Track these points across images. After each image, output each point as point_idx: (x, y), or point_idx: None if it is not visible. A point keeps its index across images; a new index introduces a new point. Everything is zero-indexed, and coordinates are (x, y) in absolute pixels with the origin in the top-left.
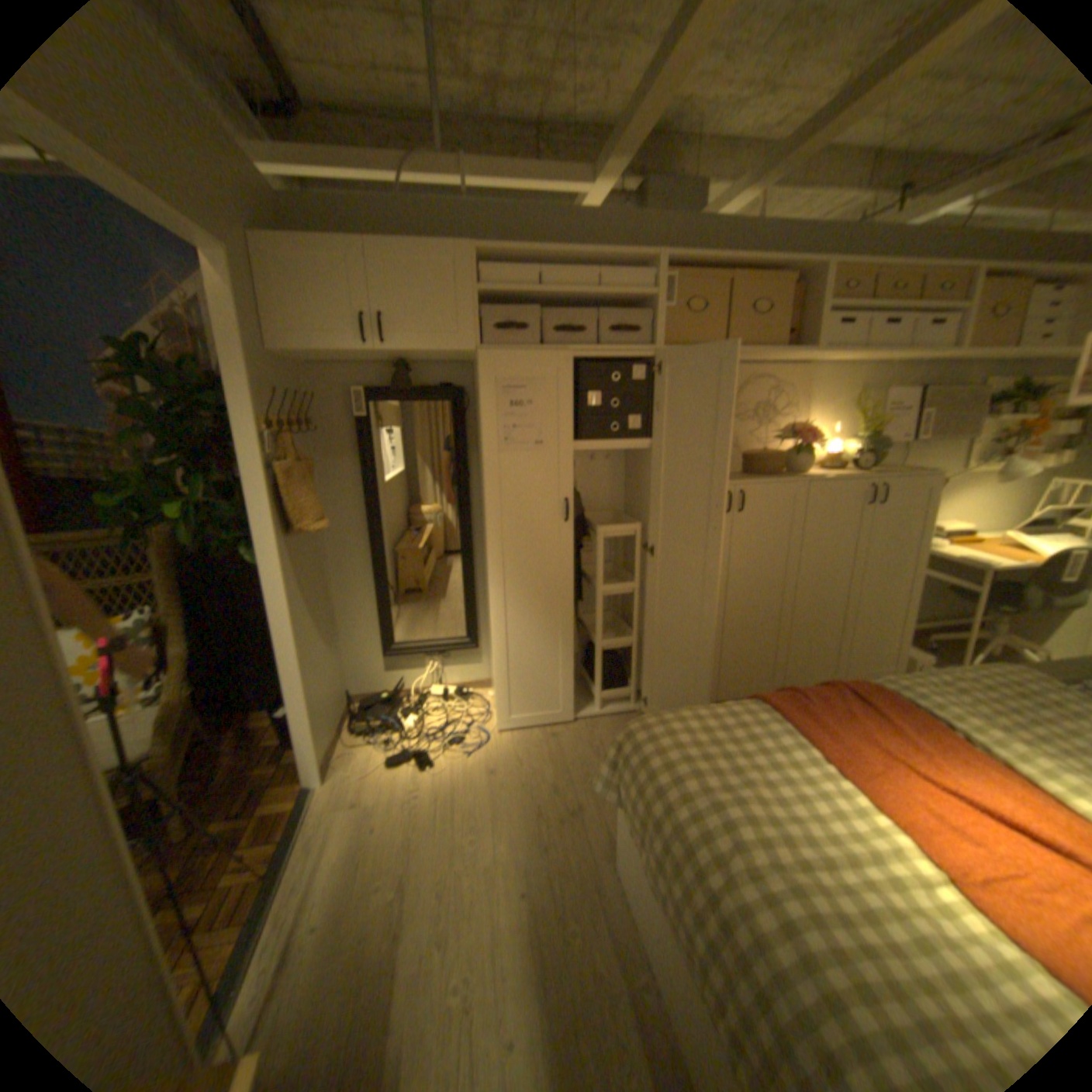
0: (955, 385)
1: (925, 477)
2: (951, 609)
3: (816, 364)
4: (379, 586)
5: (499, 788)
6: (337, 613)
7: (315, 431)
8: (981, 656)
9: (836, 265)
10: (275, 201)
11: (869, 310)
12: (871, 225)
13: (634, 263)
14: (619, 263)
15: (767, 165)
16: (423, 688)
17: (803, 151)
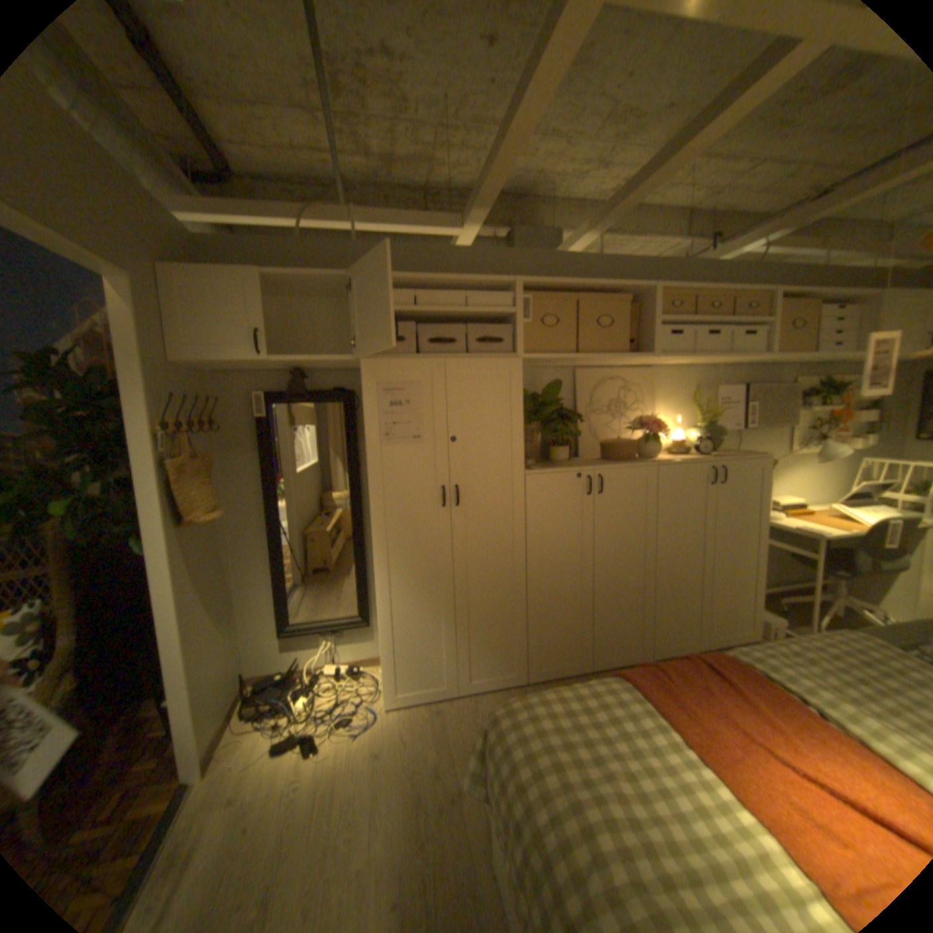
0: (771, 383)
1: (756, 460)
2: (795, 574)
3: (655, 367)
4: (273, 570)
5: (379, 775)
6: (232, 598)
7: (218, 430)
8: (827, 617)
9: (662, 289)
10: (190, 241)
11: (693, 324)
12: (688, 260)
13: (495, 288)
14: (482, 288)
15: (600, 214)
16: (316, 668)
17: (626, 204)
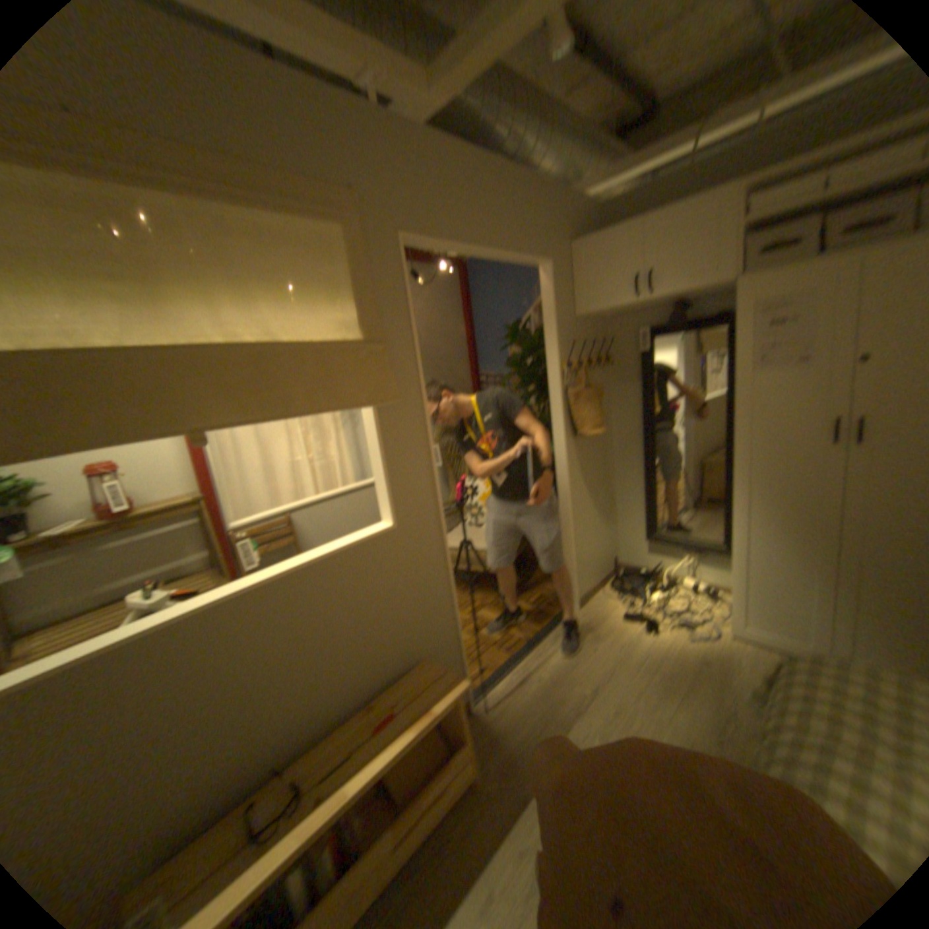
0: None
1: None
2: None
3: None
4: (648, 482)
5: (707, 677)
6: (617, 498)
7: (614, 362)
8: None
9: None
10: (602, 205)
11: None
12: None
13: None
14: None
15: None
16: (679, 576)
17: None
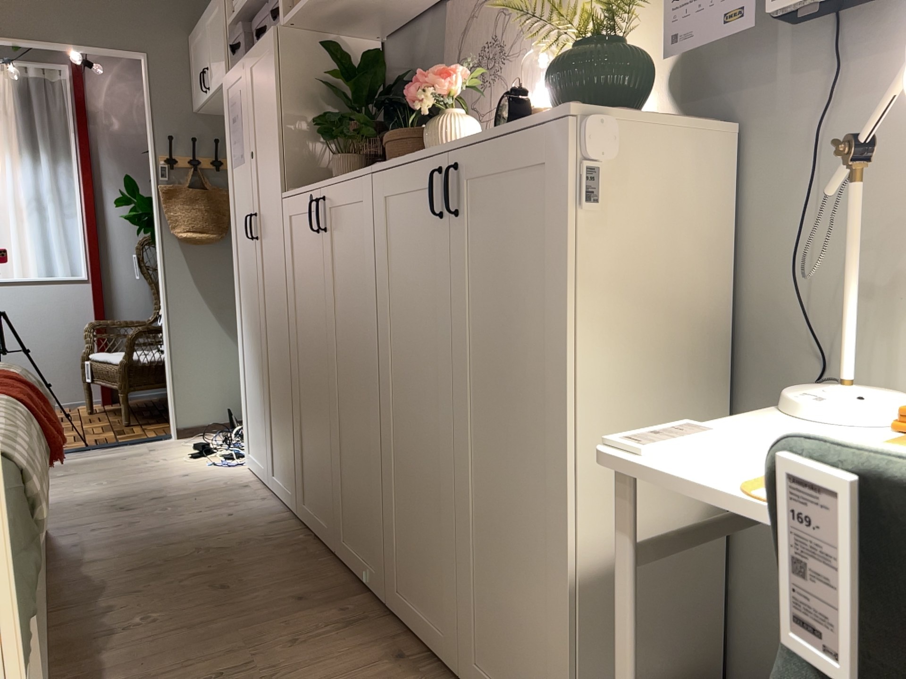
0: None
1: (529, 131)
2: None
3: None
4: None
5: (162, 481)
6: None
7: None
8: None
9: None
10: None
11: None
12: None
13: None
14: None
15: None
16: None
17: None
